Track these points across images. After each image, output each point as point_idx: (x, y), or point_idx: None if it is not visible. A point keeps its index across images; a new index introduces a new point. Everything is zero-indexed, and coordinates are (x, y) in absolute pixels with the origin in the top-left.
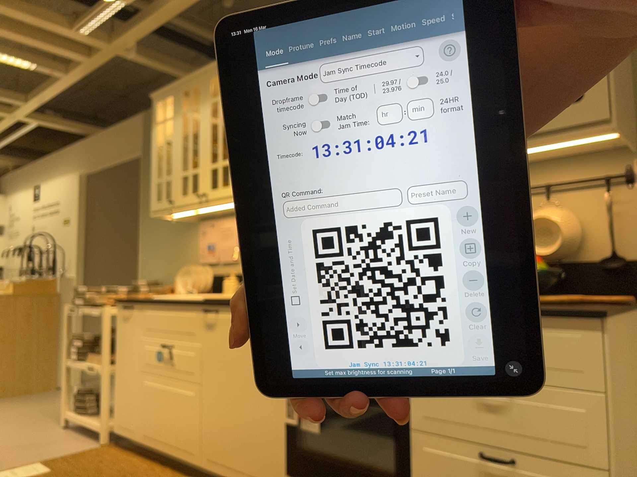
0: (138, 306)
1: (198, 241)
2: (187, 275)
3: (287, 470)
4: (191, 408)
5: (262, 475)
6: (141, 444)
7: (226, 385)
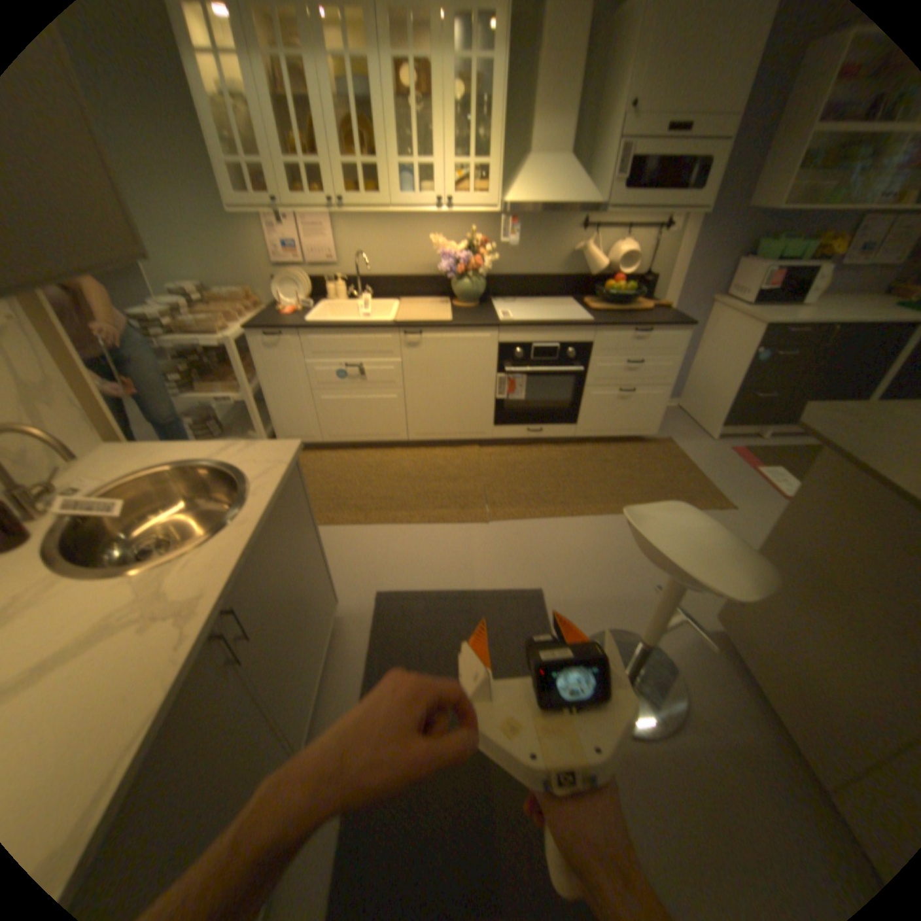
0: (291, 331)
1: (258, 232)
2: (285, 282)
3: (493, 422)
4: (394, 405)
5: (472, 429)
6: (327, 441)
7: (436, 384)
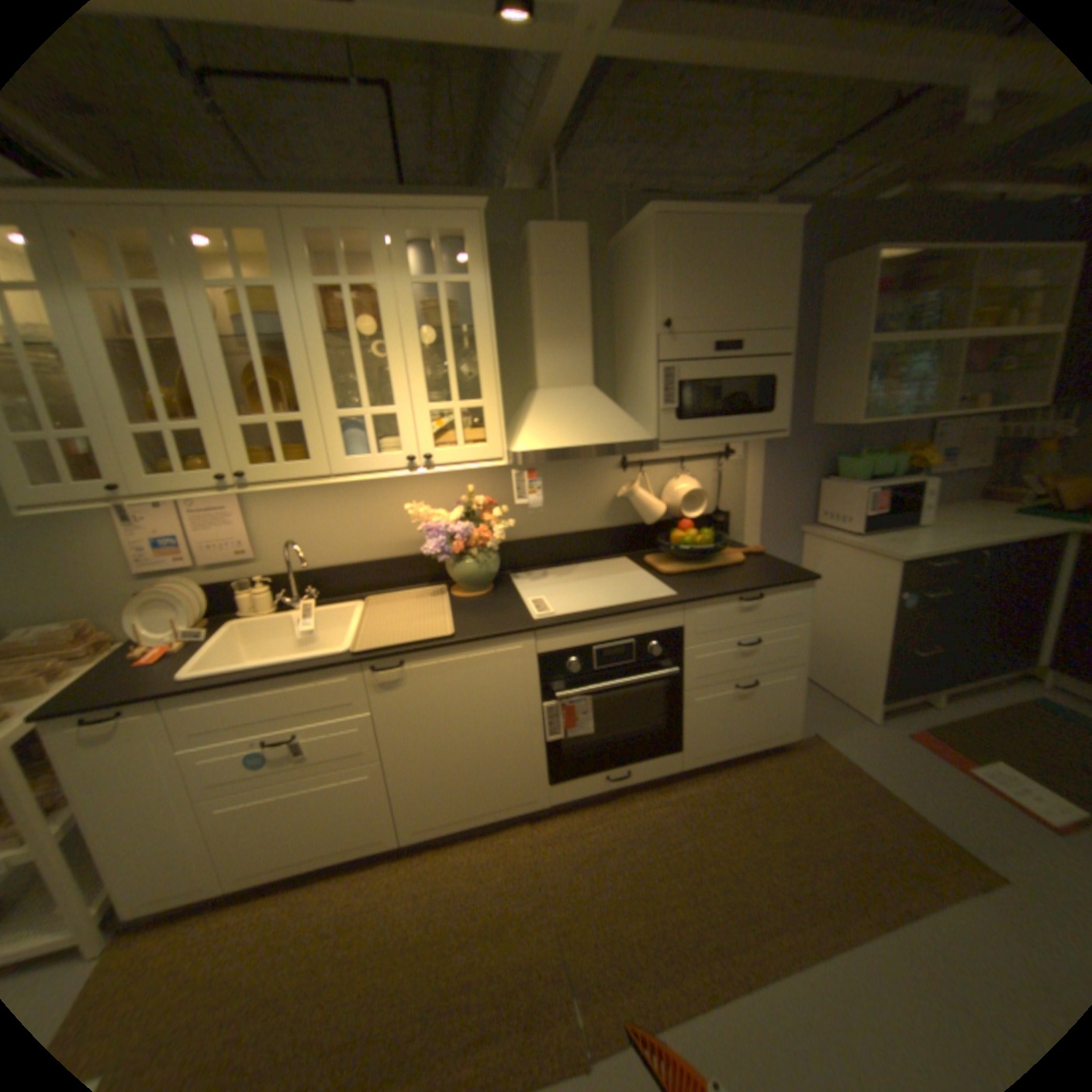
0: (146, 707)
1: (113, 533)
2: (156, 606)
3: (549, 781)
4: (367, 794)
5: (516, 801)
6: (236, 891)
7: (441, 741)
